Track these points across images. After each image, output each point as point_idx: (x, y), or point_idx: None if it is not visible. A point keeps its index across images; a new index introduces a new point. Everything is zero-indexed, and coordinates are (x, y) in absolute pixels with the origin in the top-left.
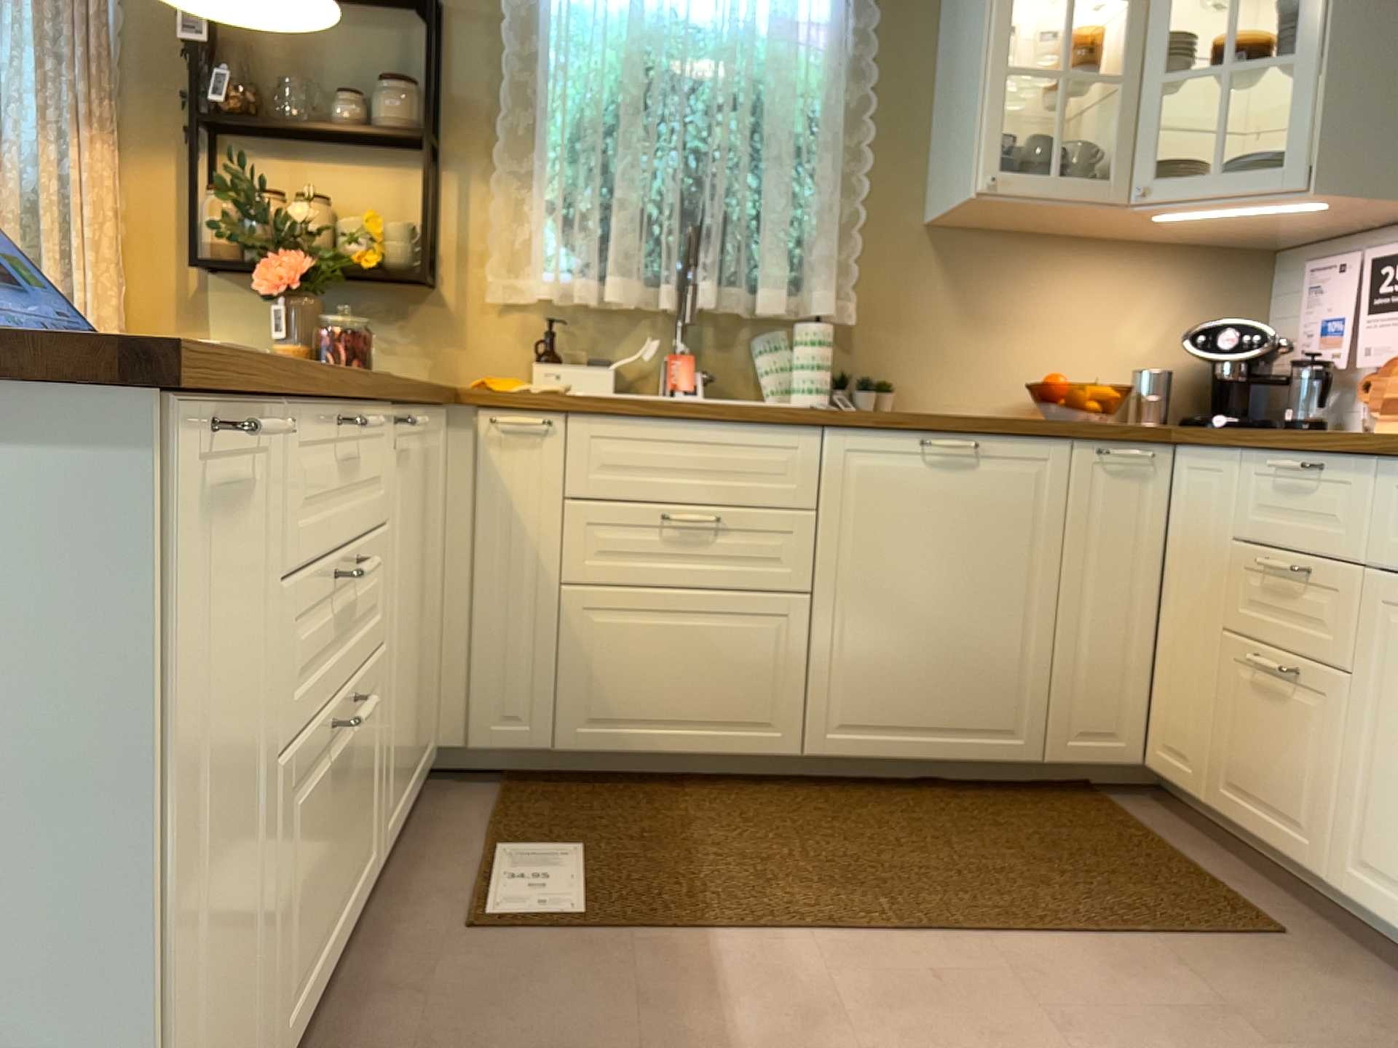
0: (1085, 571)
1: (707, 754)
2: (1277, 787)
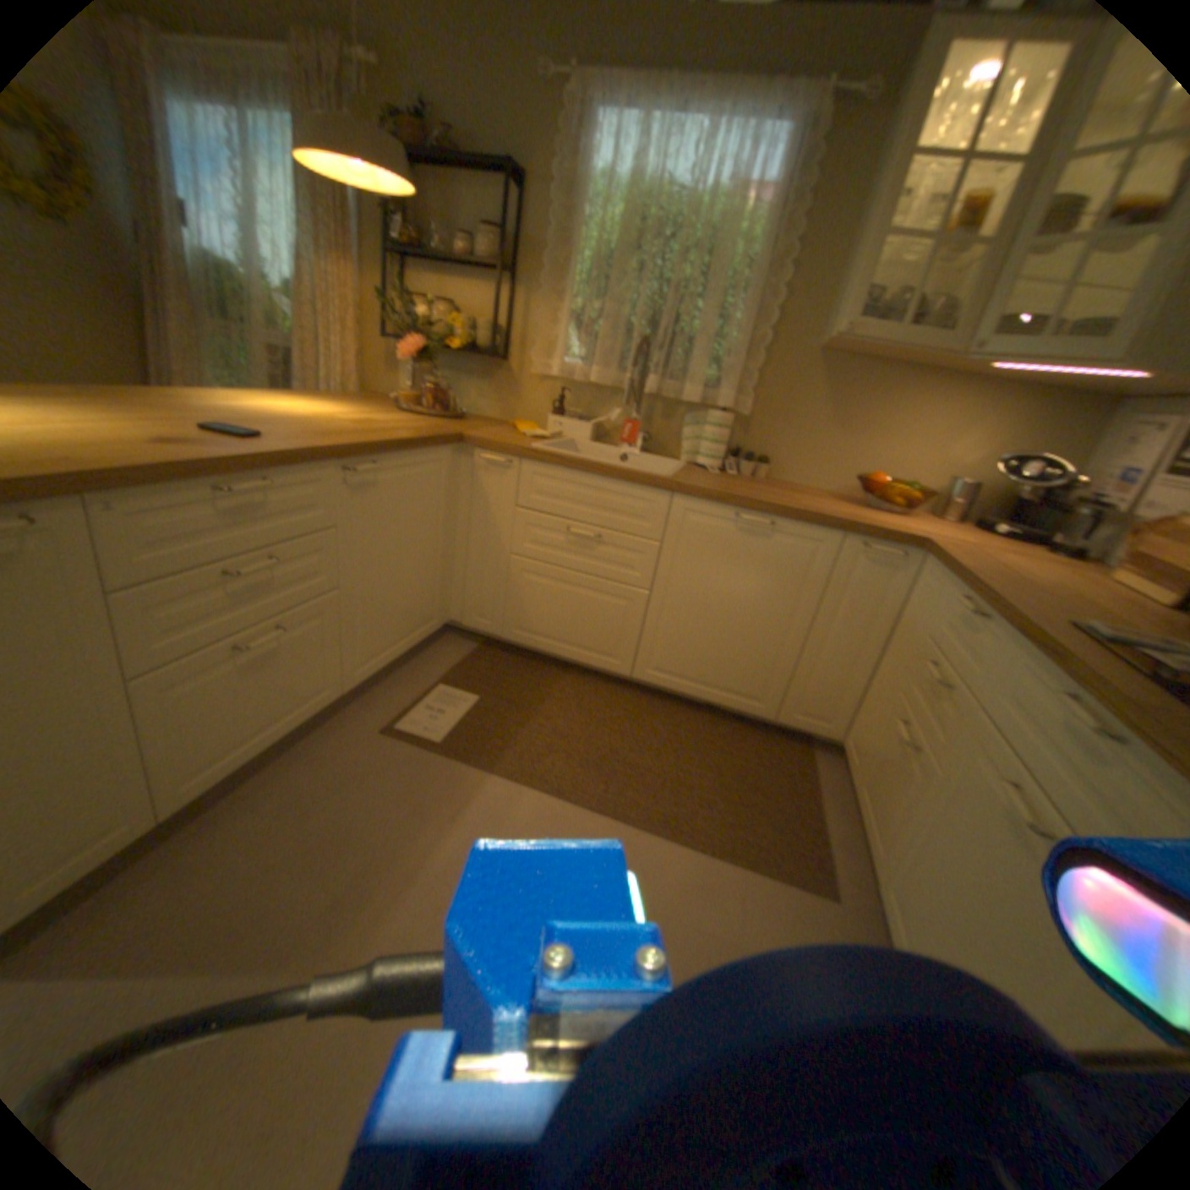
0: (833, 622)
1: (579, 663)
2: (884, 811)
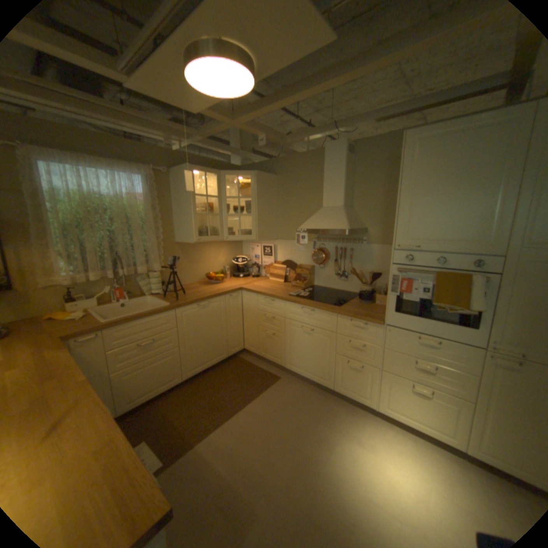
0: (230, 319)
1: (160, 394)
2: (272, 352)
